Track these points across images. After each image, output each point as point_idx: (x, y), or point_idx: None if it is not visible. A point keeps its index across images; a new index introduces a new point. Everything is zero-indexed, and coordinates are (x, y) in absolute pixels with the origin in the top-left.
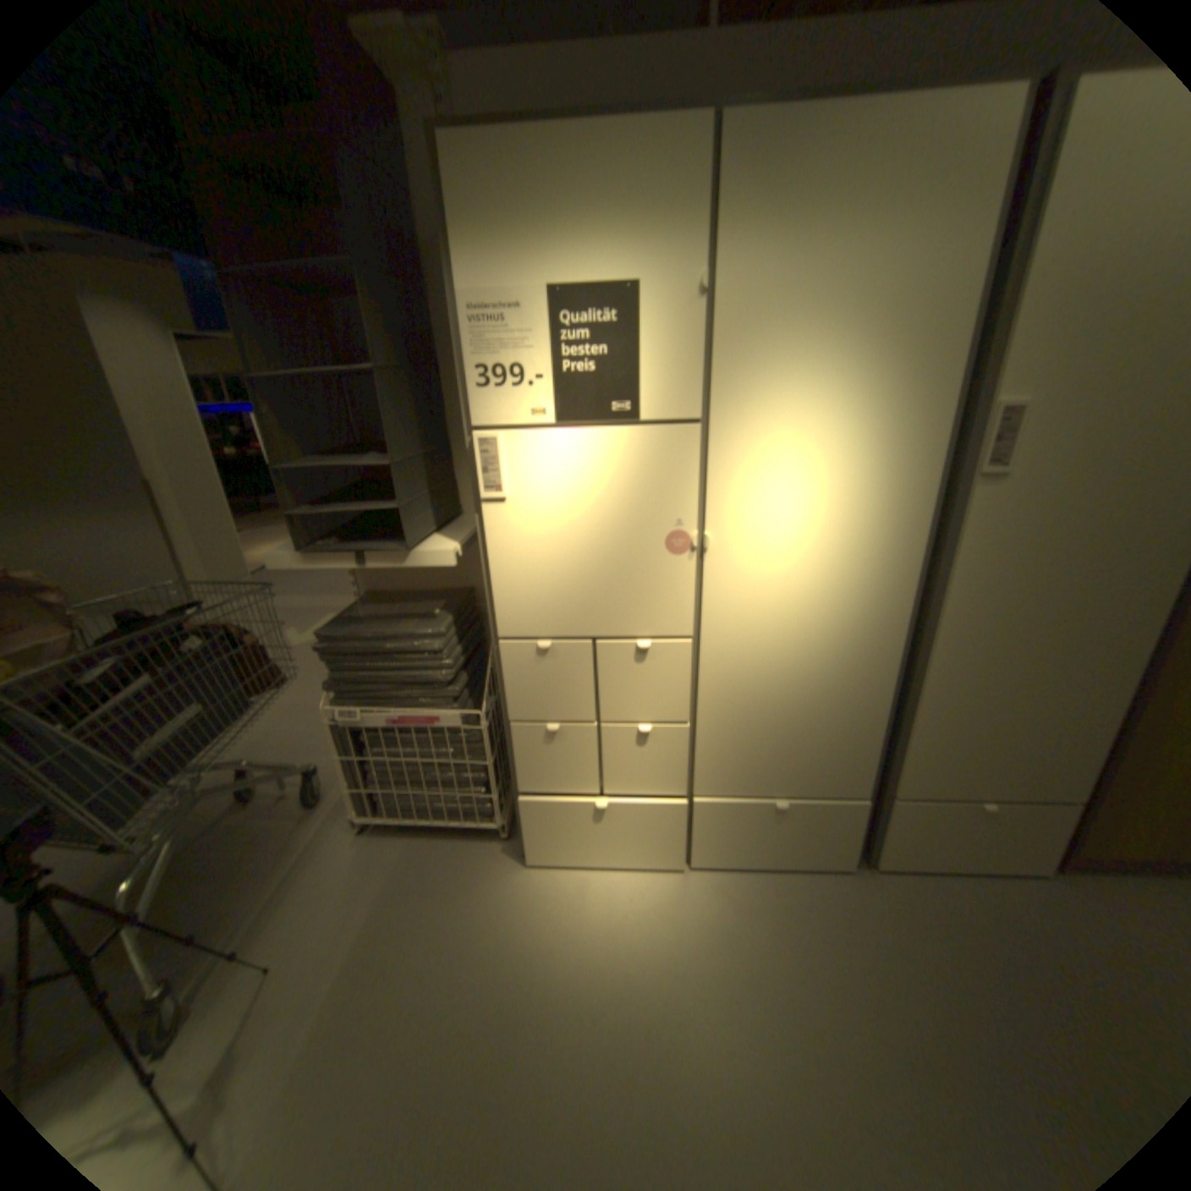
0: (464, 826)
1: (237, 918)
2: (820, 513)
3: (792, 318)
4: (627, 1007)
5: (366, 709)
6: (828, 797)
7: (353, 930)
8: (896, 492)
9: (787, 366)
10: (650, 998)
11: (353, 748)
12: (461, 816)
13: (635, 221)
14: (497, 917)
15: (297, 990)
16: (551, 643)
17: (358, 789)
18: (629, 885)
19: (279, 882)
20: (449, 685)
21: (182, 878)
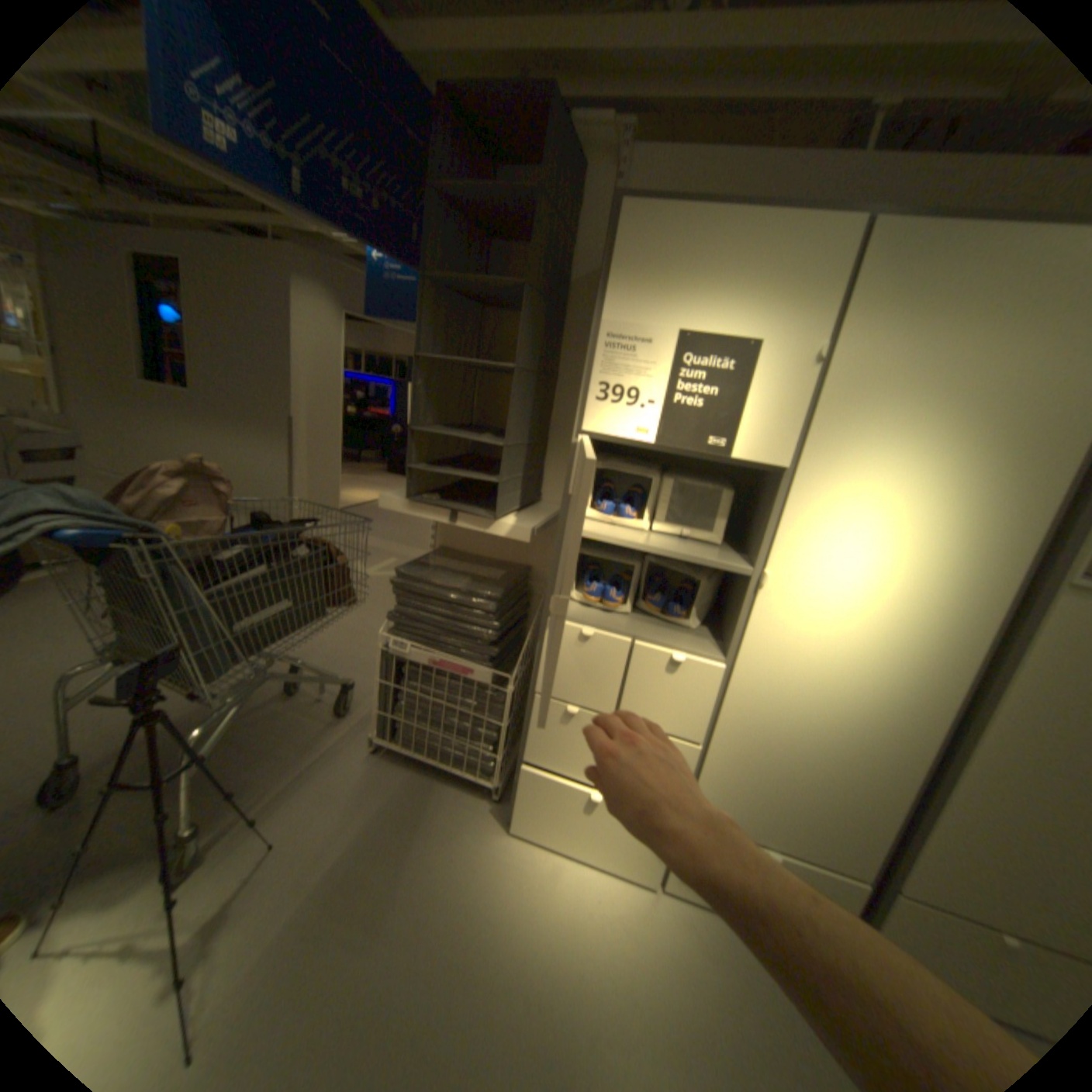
0: (465, 776)
1: (261, 791)
2: (887, 580)
3: (901, 397)
4: (577, 1008)
5: (416, 645)
6: (827, 867)
7: (349, 837)
8: (973, 579)
9: (886, 439)
10: (601, 1009)
11: (395, 675)
12: (465, 766)
13: (773, 291)
14: (474, 871)
15: (292, 873)
16: (594, 633)
17: (386, 712)
18: (602, 886)
19: (300, 772)
20: (491, 644)
21: (229, 742)
